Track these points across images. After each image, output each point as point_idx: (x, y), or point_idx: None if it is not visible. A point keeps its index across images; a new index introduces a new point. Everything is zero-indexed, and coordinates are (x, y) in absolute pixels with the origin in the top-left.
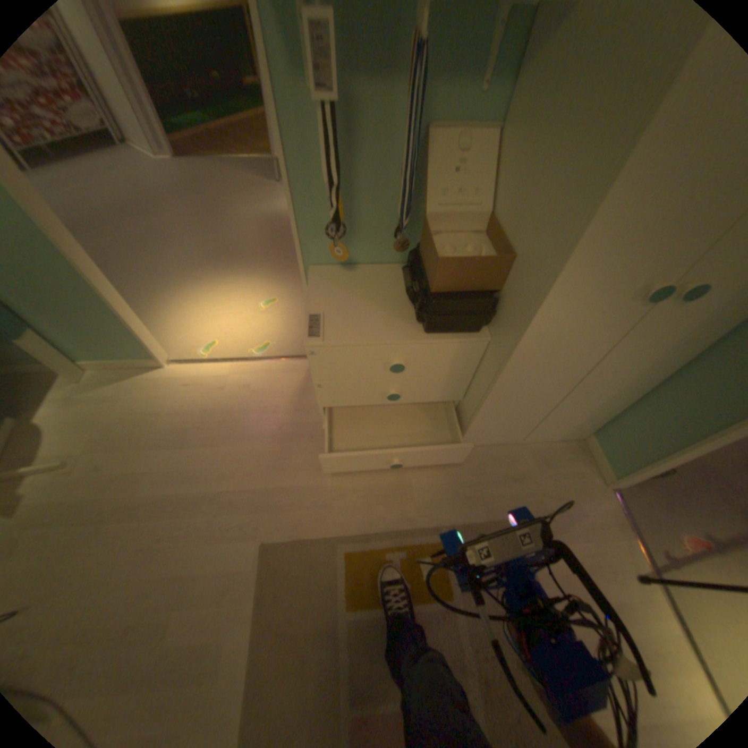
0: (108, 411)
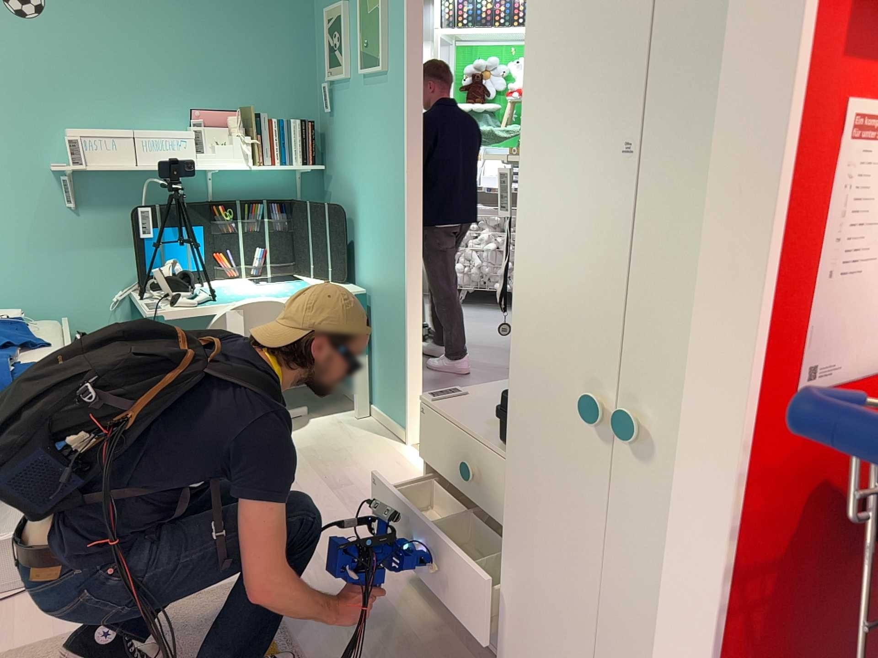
0: (341, 442)
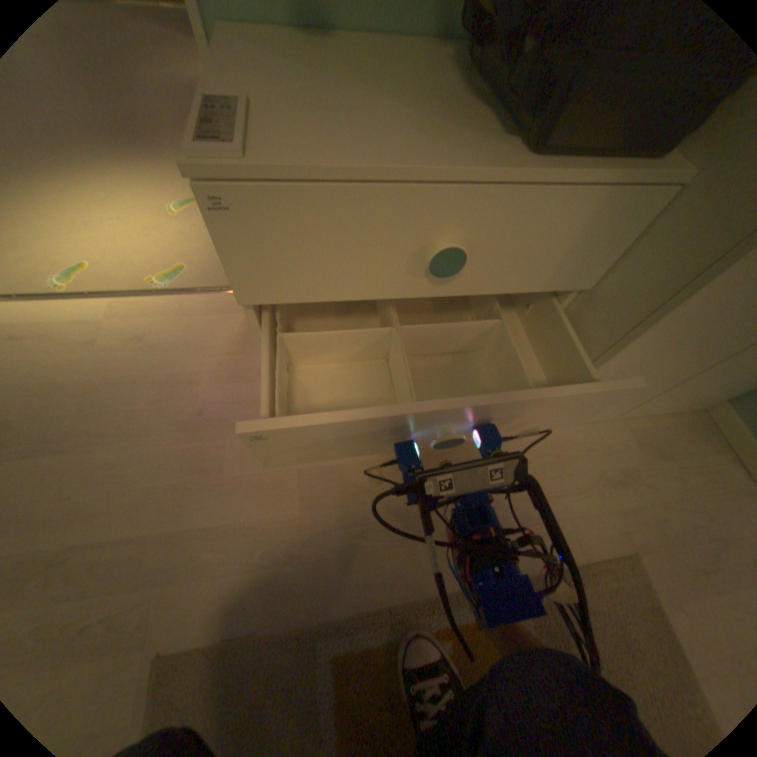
0: None
